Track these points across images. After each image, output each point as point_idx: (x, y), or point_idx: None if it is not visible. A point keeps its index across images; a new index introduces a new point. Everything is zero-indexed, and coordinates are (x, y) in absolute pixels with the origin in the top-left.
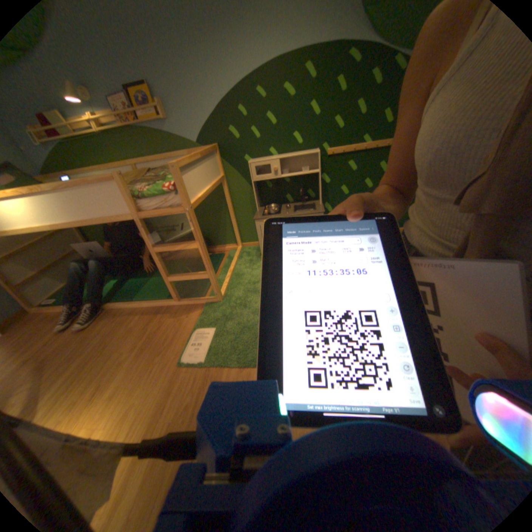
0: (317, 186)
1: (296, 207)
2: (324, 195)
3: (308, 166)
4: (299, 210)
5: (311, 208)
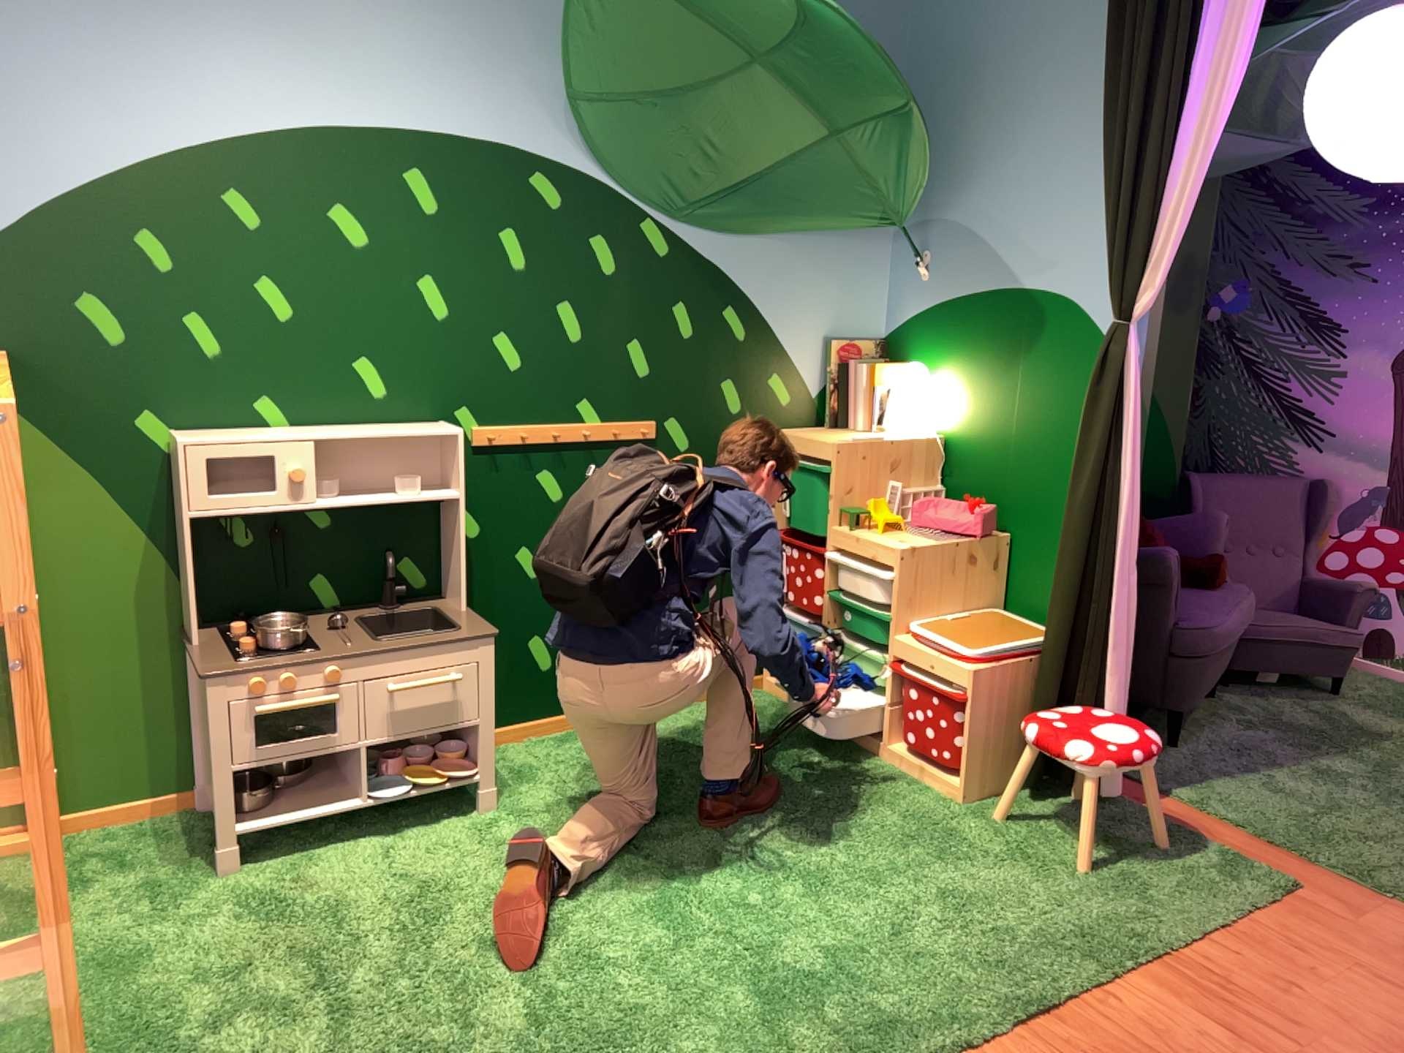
0: (444, 550)
1: (375, 627)
2: (469, 582)
3: (417, 482)
4: (390, 635)
5: (435, 626)
